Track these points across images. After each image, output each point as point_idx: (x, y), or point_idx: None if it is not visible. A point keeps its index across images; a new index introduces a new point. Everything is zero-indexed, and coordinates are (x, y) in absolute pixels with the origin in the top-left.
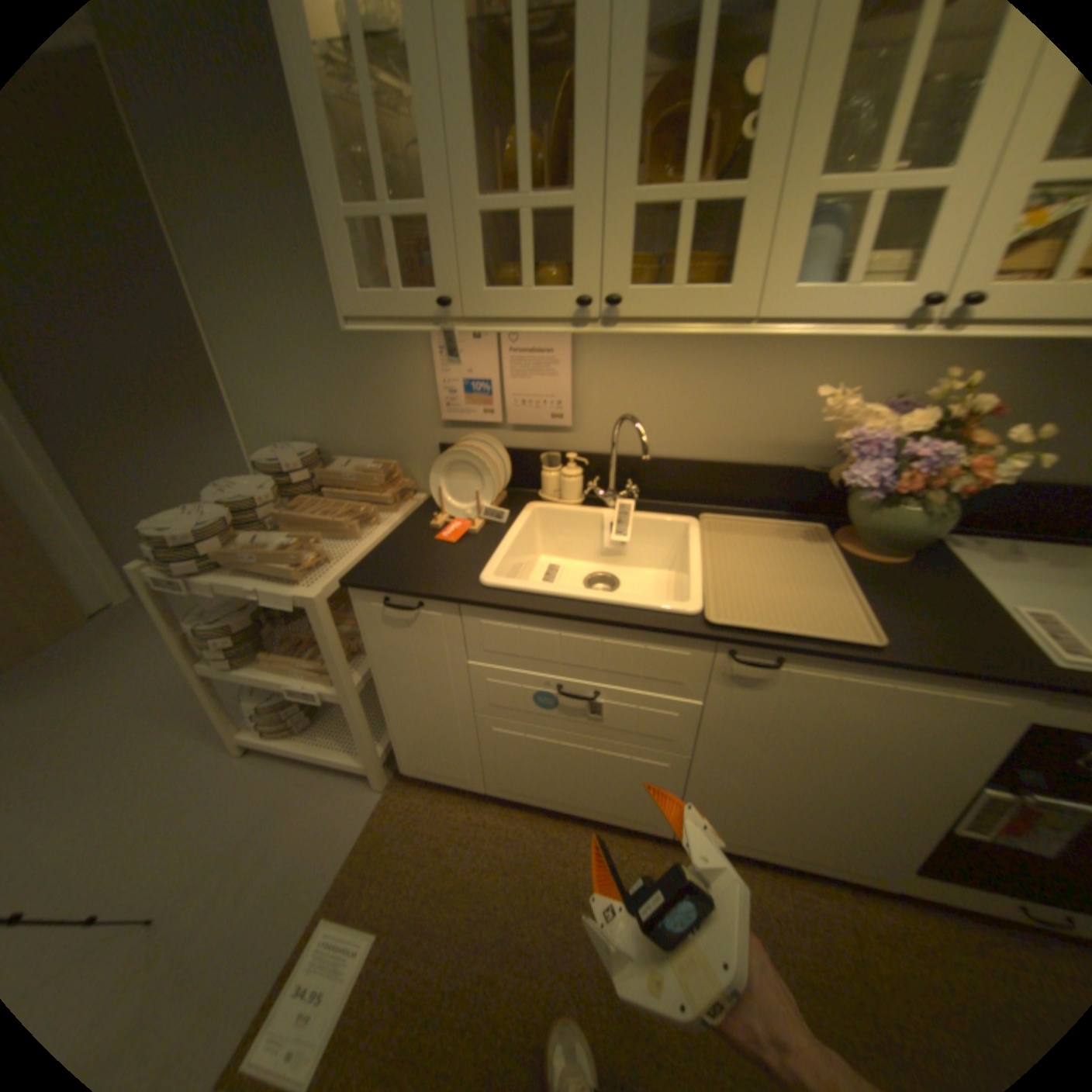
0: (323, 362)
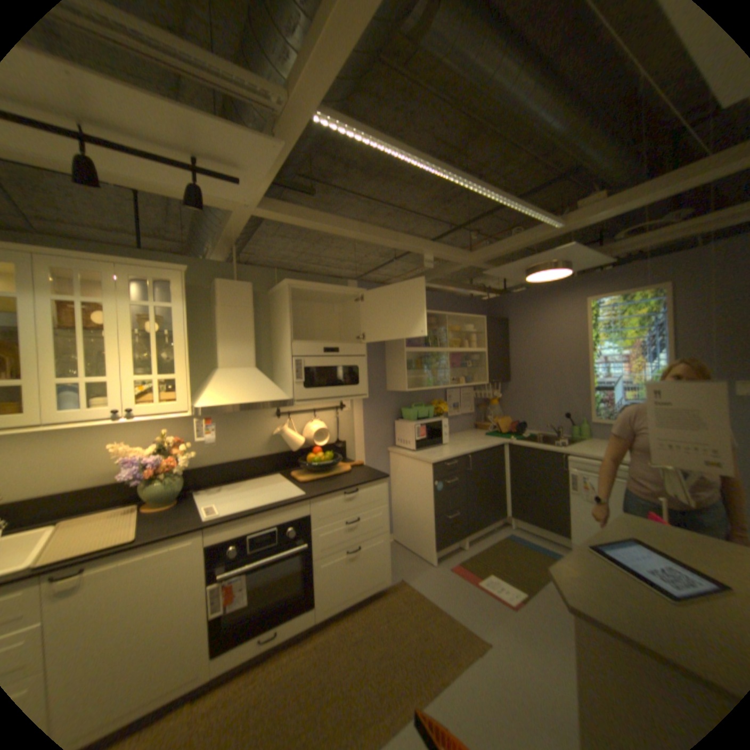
0: None
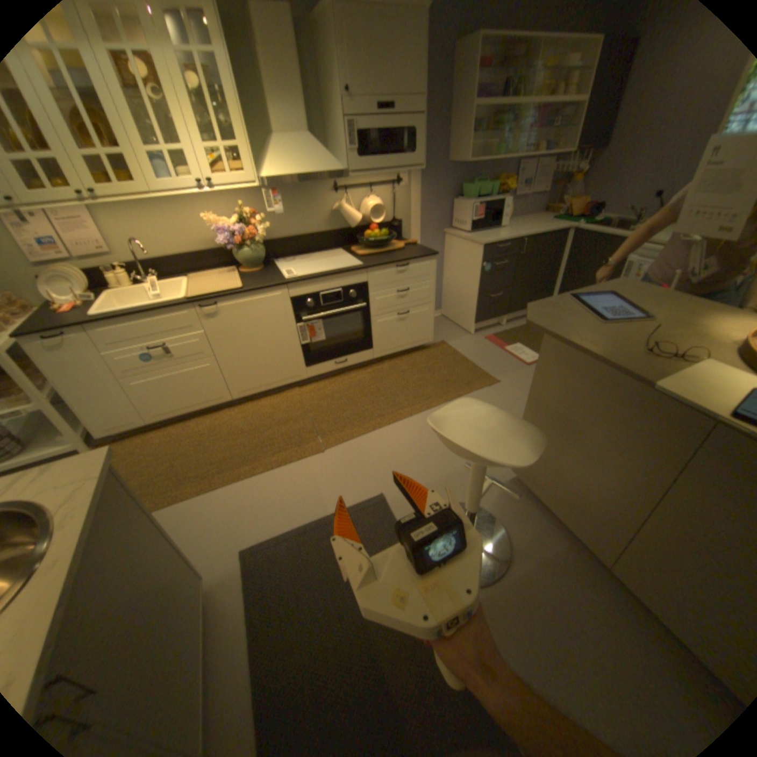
0: None
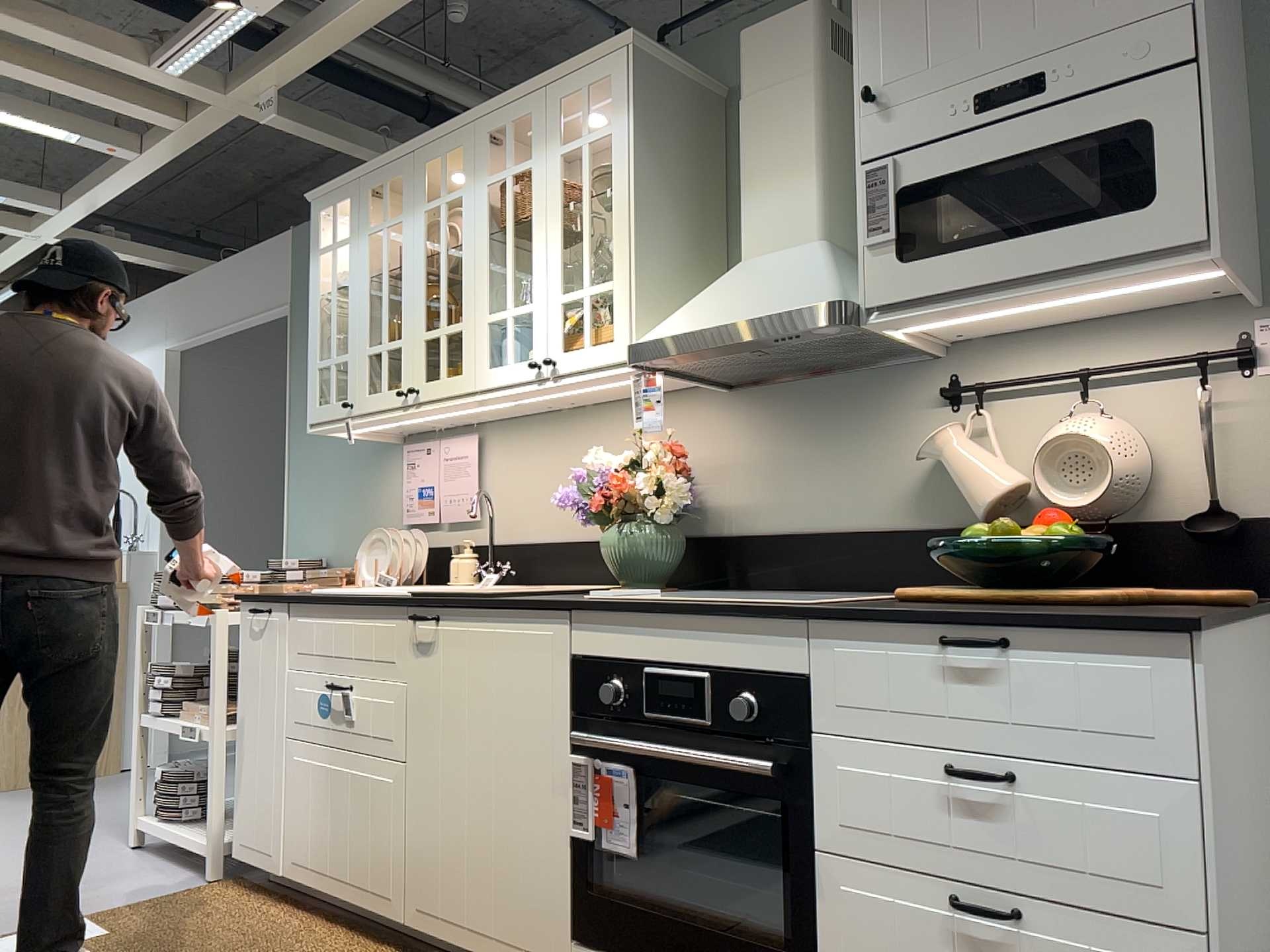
0: (345, 487)
